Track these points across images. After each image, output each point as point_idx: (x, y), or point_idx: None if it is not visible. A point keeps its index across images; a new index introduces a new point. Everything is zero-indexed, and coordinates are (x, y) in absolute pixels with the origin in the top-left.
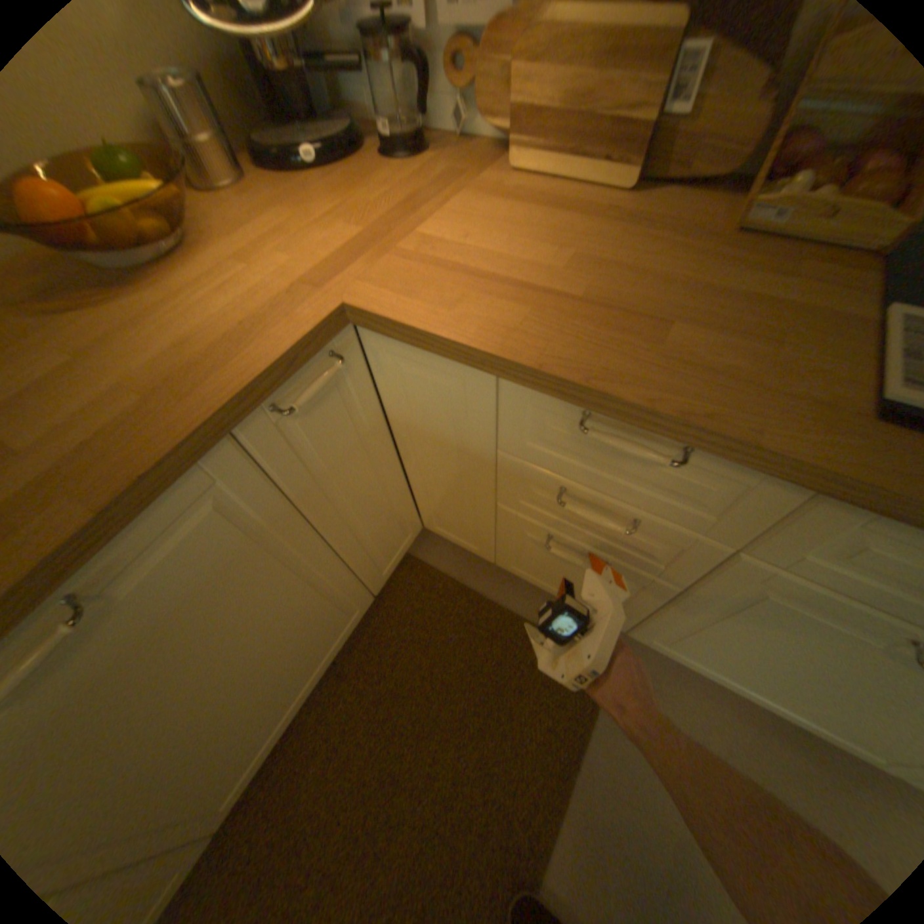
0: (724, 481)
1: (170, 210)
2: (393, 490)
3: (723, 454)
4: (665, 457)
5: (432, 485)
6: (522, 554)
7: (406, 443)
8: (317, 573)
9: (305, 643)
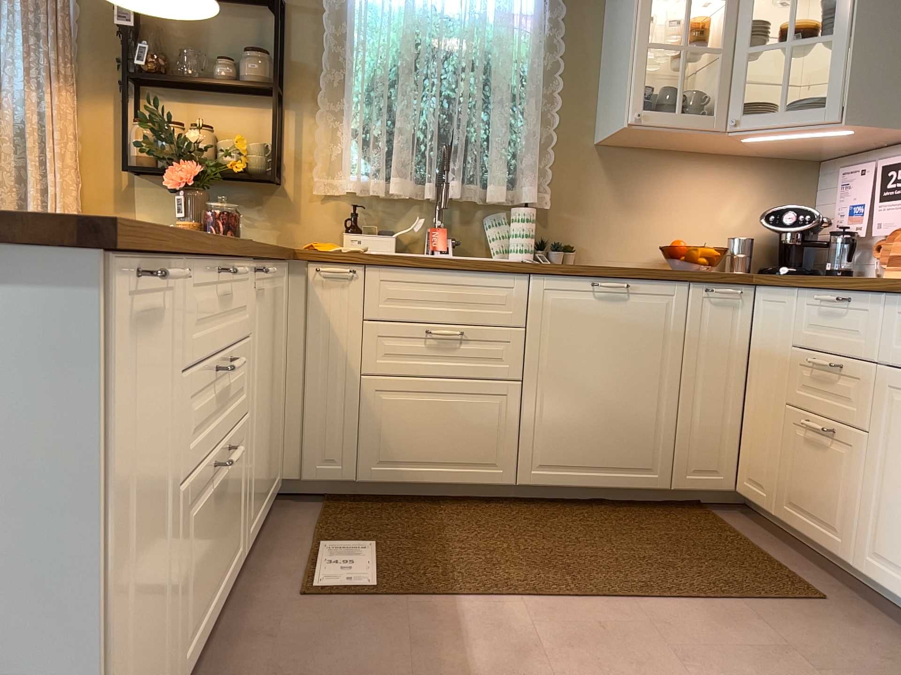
0: (862, 316)
1: (712, 261)
2: (730, 407)
3: (852, 293)
4: (835, 298)
5: (756, 412)
6: (793, 474)
7: (752, 370)
8: (666, 392)
9: (630, 430)
